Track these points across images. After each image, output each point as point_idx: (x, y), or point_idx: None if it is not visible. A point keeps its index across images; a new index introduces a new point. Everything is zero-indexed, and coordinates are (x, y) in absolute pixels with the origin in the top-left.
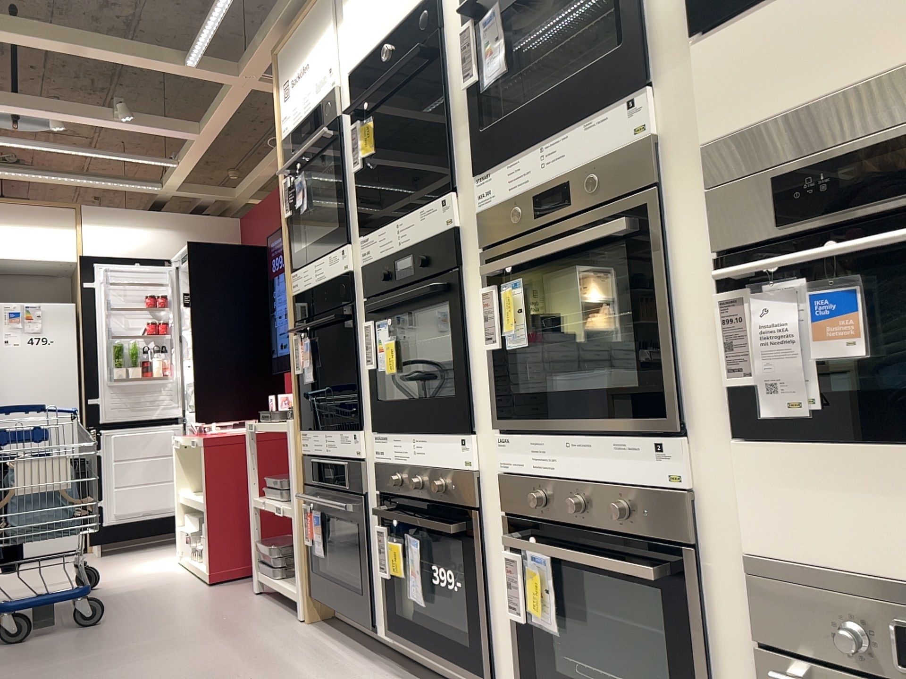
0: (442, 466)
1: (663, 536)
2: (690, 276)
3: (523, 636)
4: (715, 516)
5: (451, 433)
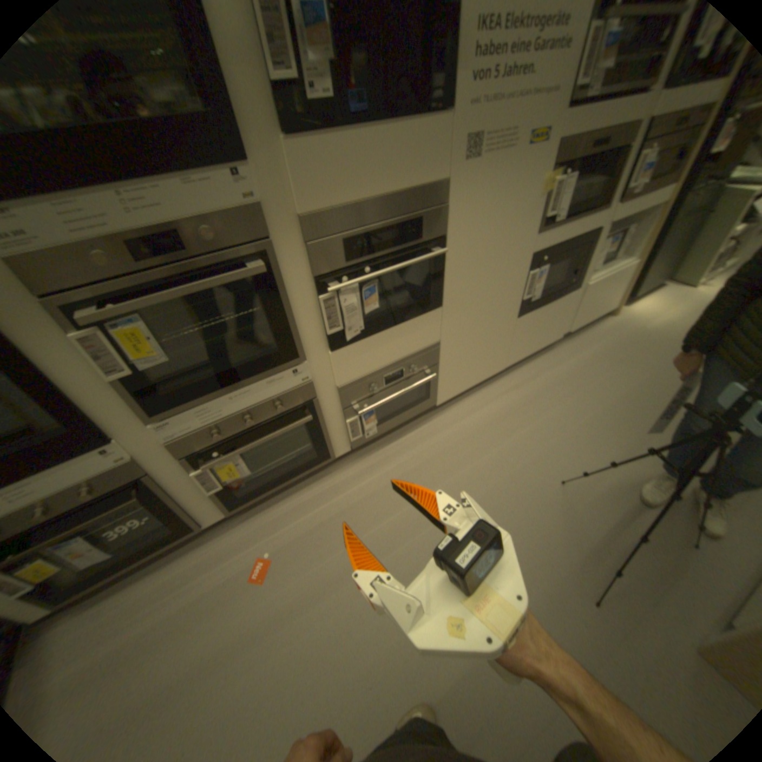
0: (73, 483)
1: (299, 403)
2: (294, 289)
3: (212, 495)
4: (318, 383)
5: (72, 458)
